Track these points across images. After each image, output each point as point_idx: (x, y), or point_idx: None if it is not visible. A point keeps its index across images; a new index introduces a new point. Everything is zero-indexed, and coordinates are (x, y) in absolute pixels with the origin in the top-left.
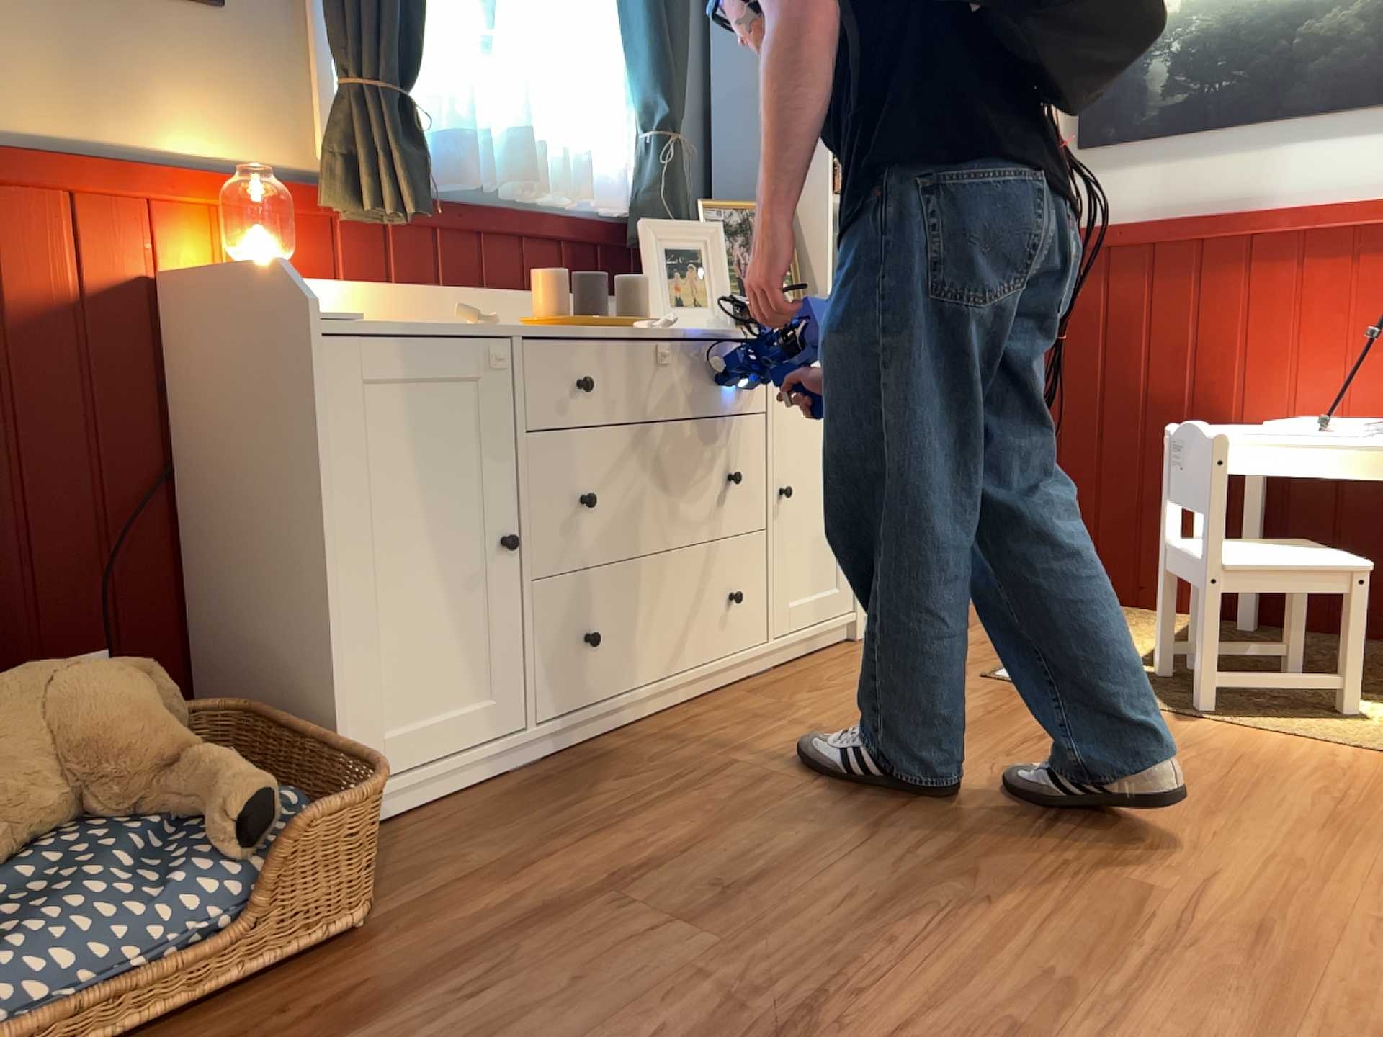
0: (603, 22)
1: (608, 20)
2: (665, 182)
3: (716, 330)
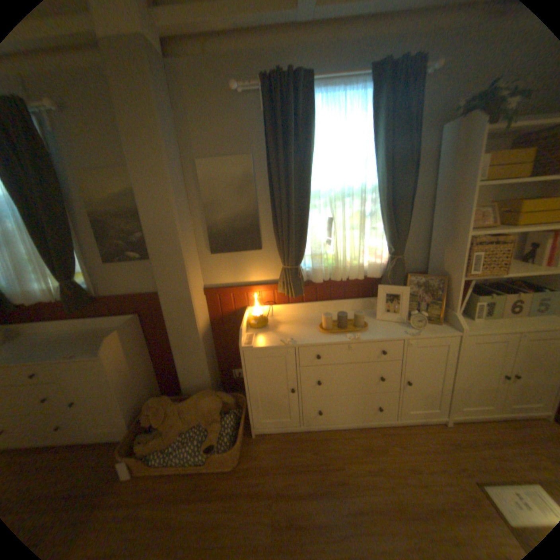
0: (377, 220)
1: (377, 220)
2: (391, 272)
3: (382, 335)
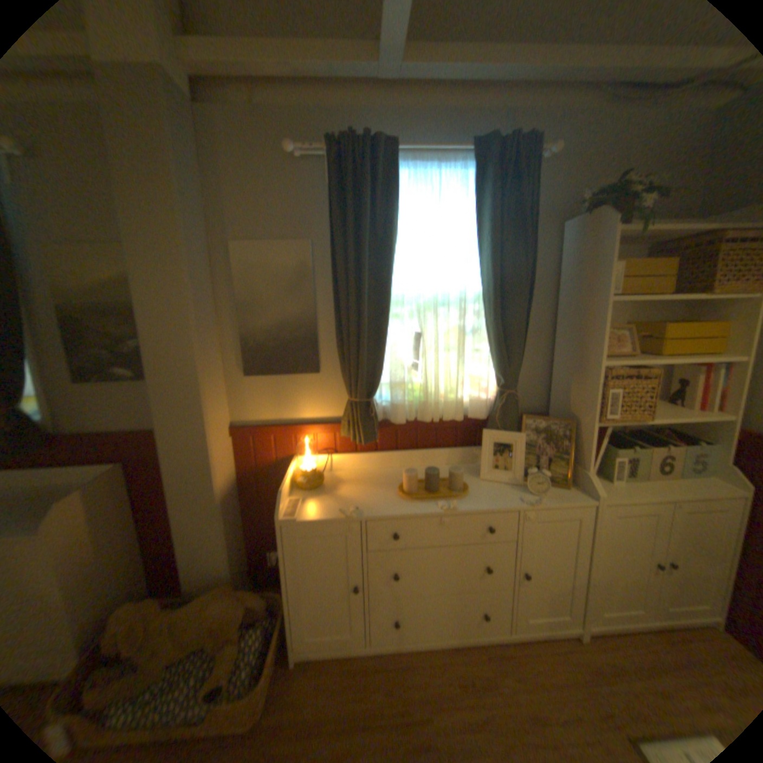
0: (481, 340)
1: (482, 340)
2: (500, 412)
3: (488, 505)
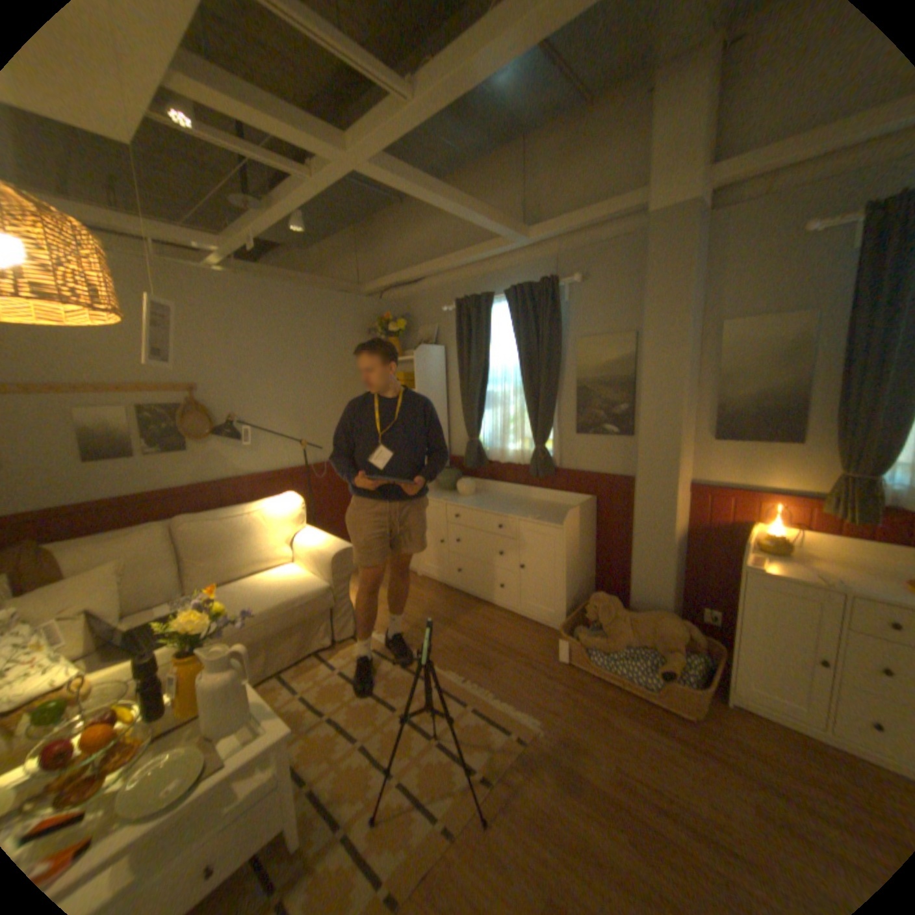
0: None
1: None
2: None
3: None
